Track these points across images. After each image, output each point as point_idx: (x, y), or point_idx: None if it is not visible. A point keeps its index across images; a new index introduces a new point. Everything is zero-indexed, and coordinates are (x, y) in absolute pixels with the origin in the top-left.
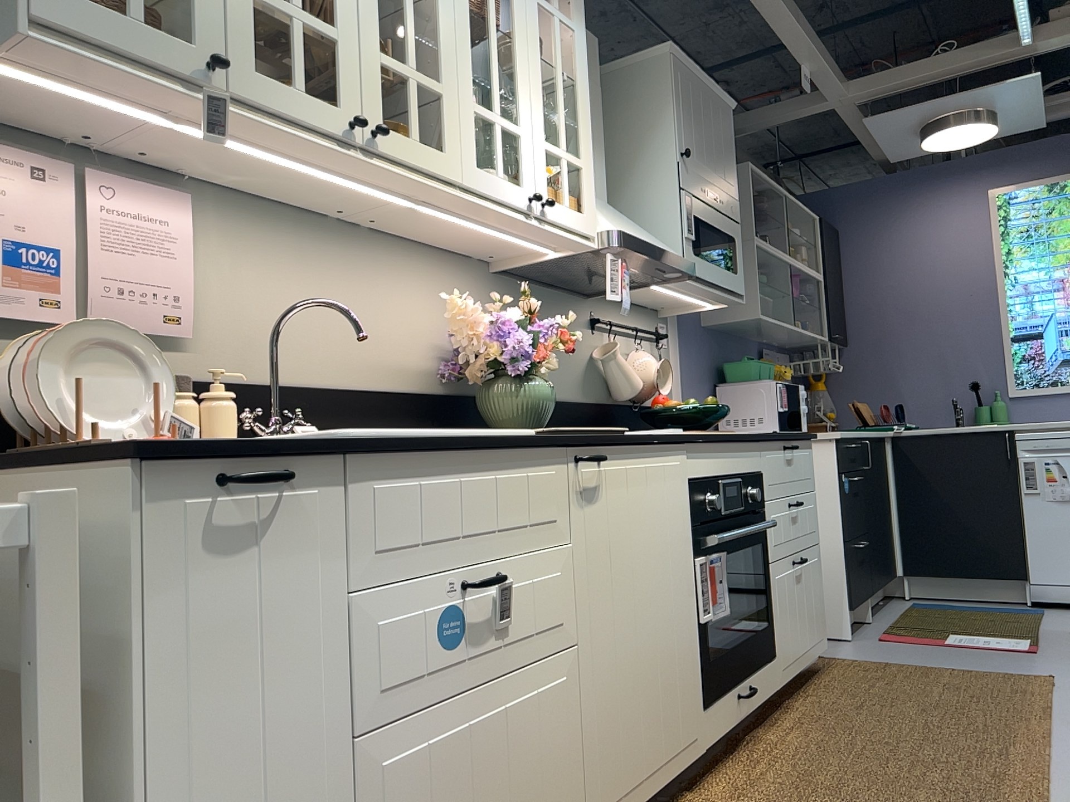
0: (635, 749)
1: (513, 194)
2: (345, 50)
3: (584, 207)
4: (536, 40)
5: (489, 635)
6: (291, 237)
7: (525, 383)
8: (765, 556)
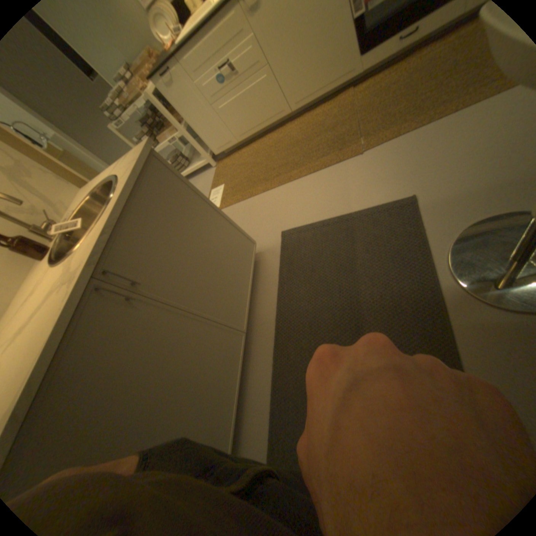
0: (309, 83)
1: None
2: None
3: None
4: None
5: (233, 74)
6: None
7: None
8: None
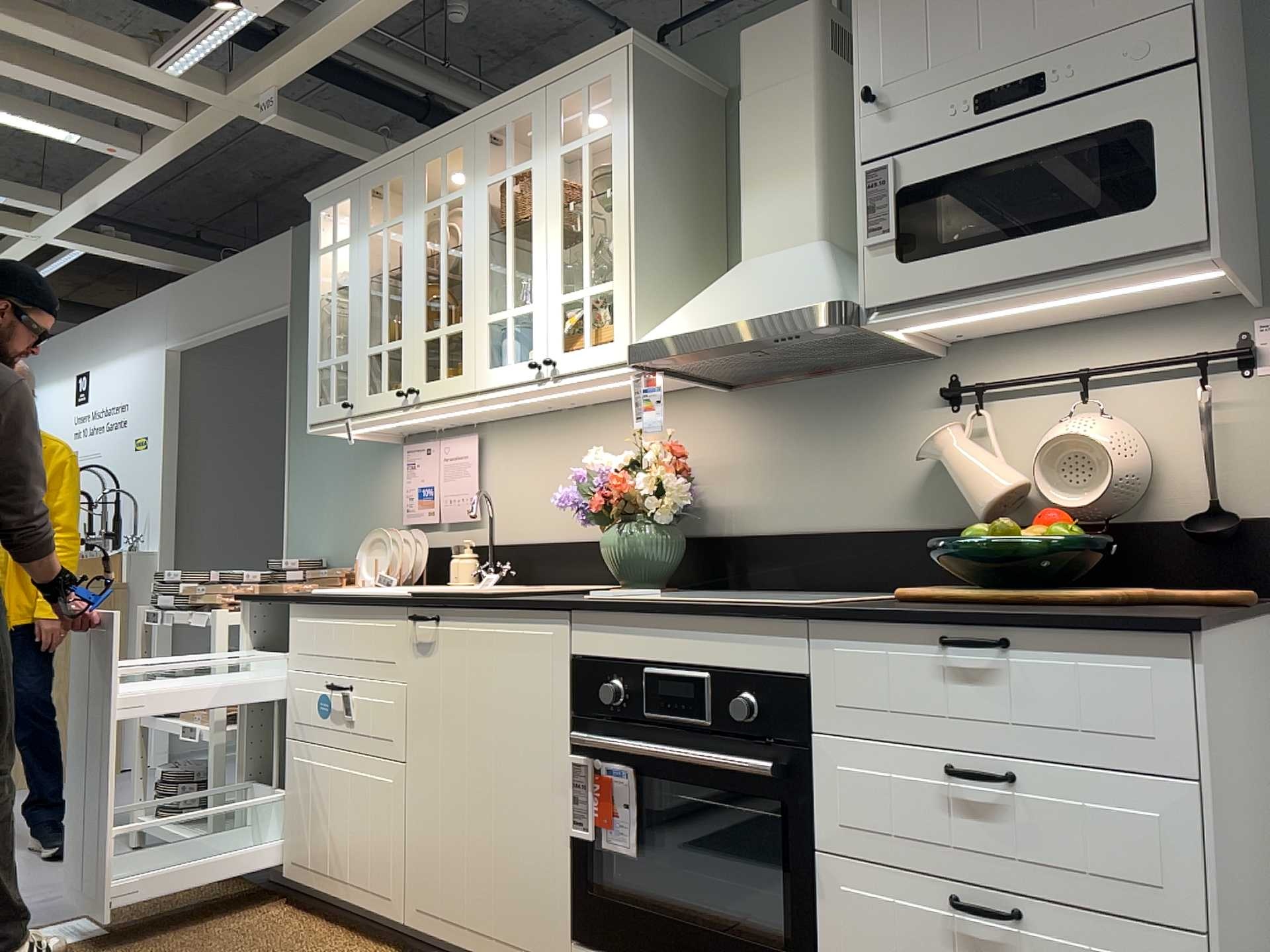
0: (455, 891)
1: (518, 372)
2: (404, 349)
3: (616, 331)
4: (554, 199)
5: (343, 721)
6: (536, 435)
7: (610, 533)
8: (798, 829)
